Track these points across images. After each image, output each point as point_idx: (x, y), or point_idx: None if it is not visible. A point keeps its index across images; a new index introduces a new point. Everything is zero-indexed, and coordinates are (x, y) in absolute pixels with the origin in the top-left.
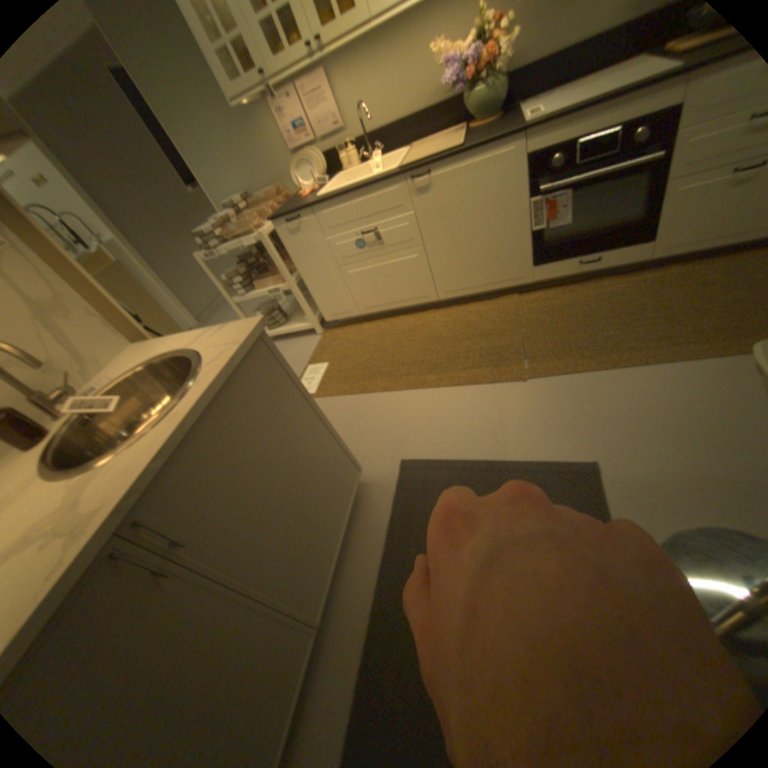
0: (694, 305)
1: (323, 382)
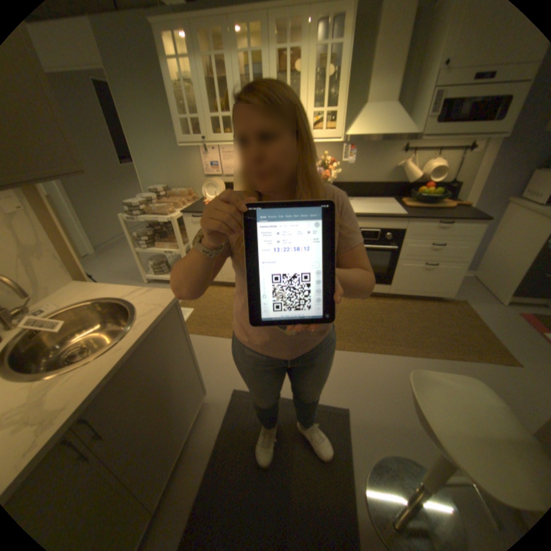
0: (405, 325)
1: (188, 323)
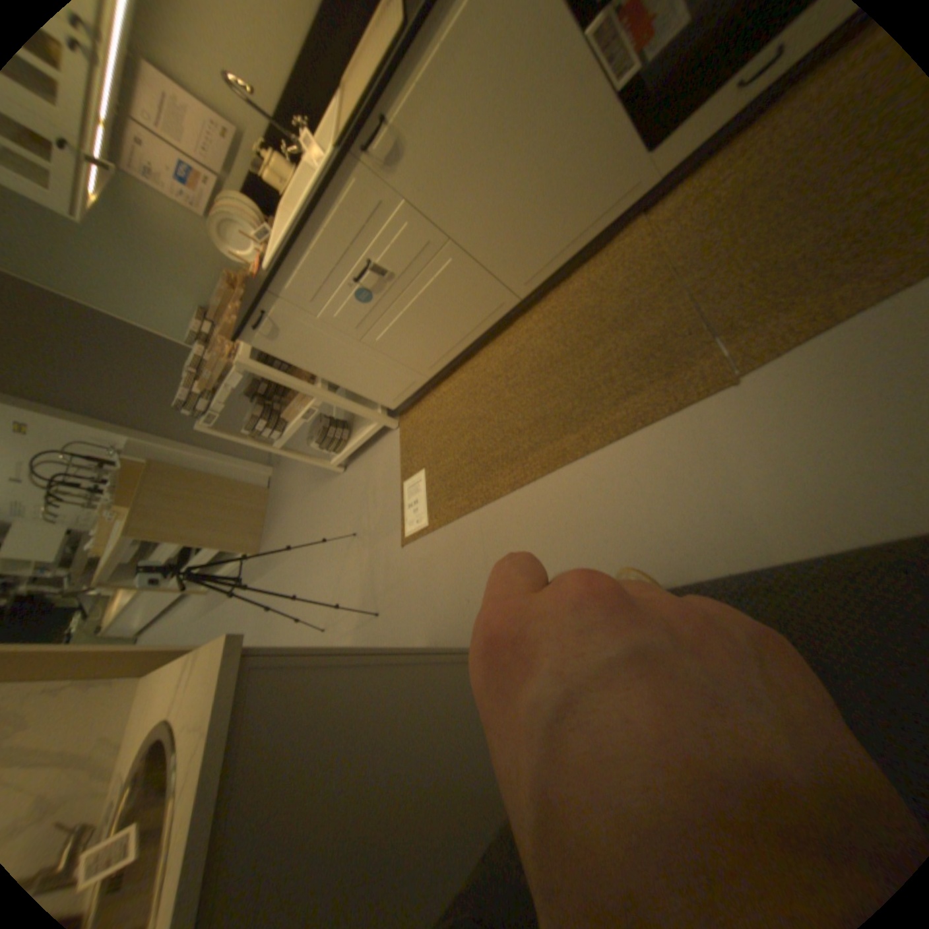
0: None
1: (433, 503)
